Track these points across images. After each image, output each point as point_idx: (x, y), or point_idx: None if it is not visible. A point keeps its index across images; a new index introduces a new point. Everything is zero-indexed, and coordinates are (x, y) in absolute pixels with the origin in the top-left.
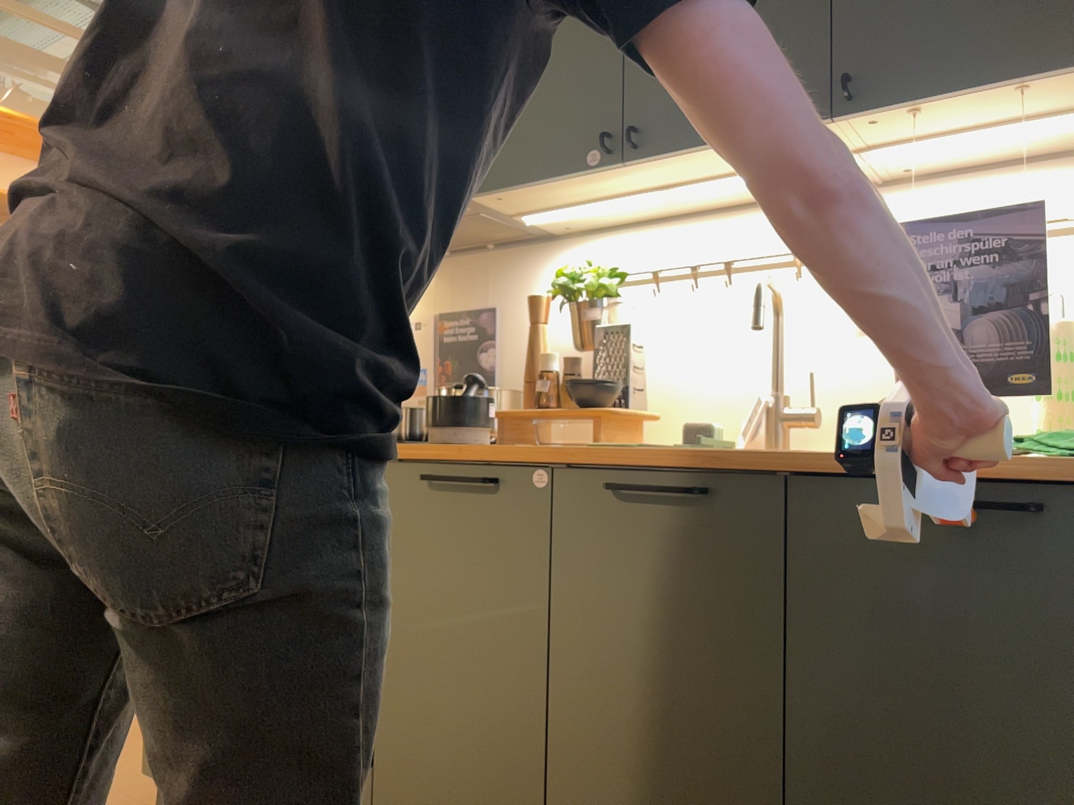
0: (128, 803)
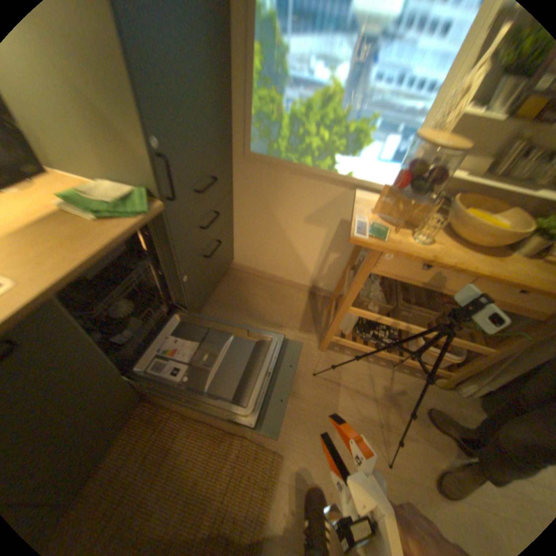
0: None
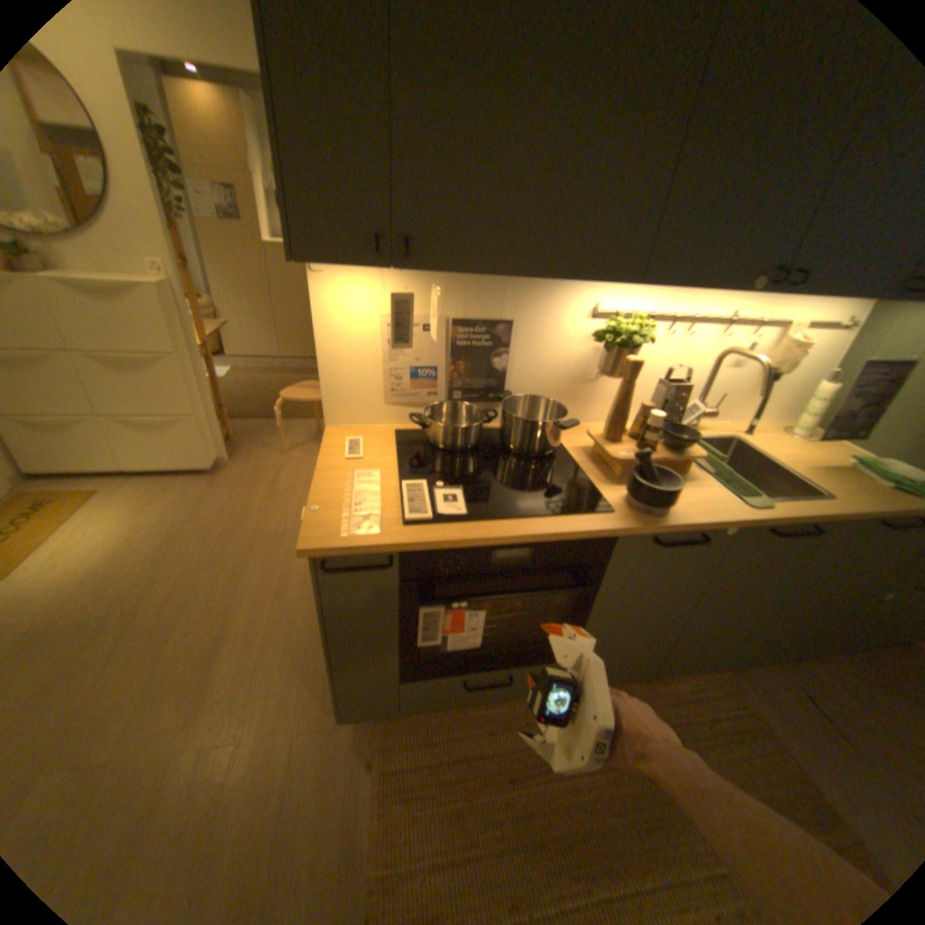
0: (314, 736)
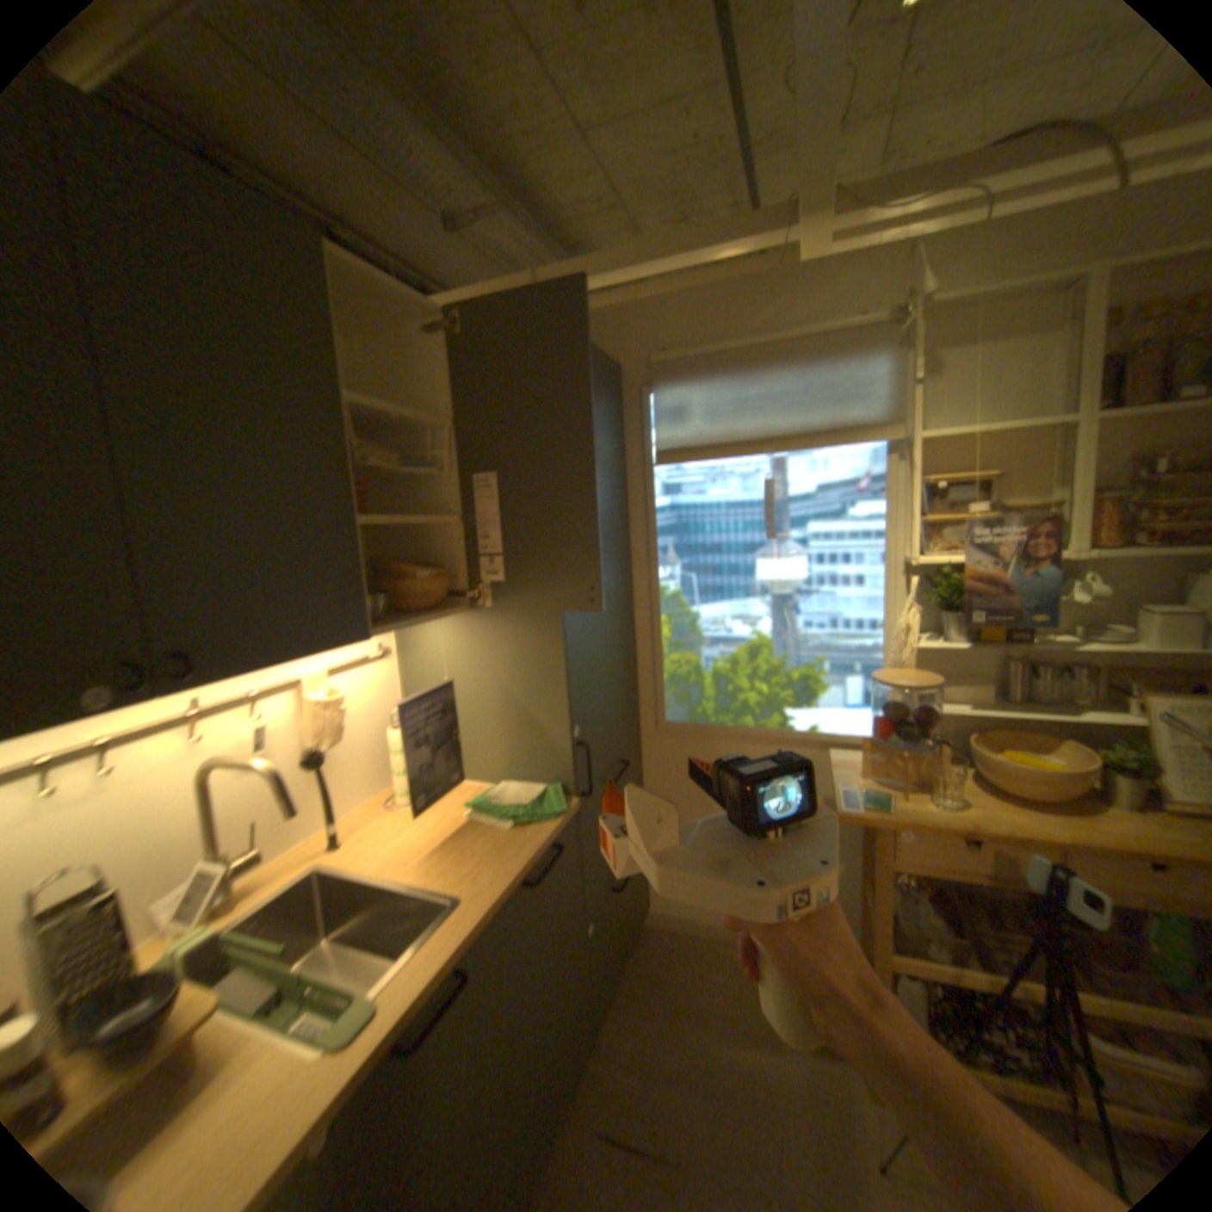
0: None
